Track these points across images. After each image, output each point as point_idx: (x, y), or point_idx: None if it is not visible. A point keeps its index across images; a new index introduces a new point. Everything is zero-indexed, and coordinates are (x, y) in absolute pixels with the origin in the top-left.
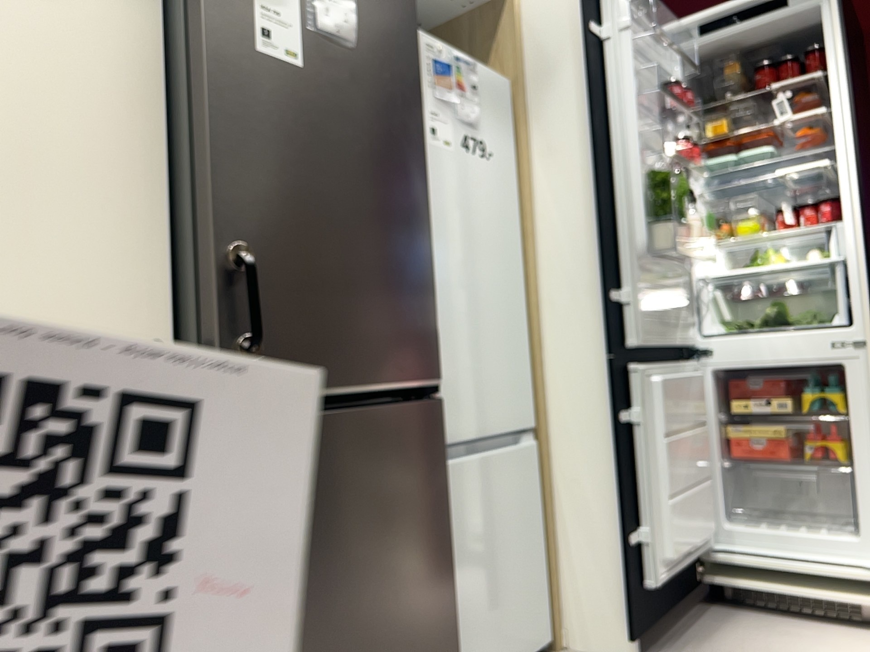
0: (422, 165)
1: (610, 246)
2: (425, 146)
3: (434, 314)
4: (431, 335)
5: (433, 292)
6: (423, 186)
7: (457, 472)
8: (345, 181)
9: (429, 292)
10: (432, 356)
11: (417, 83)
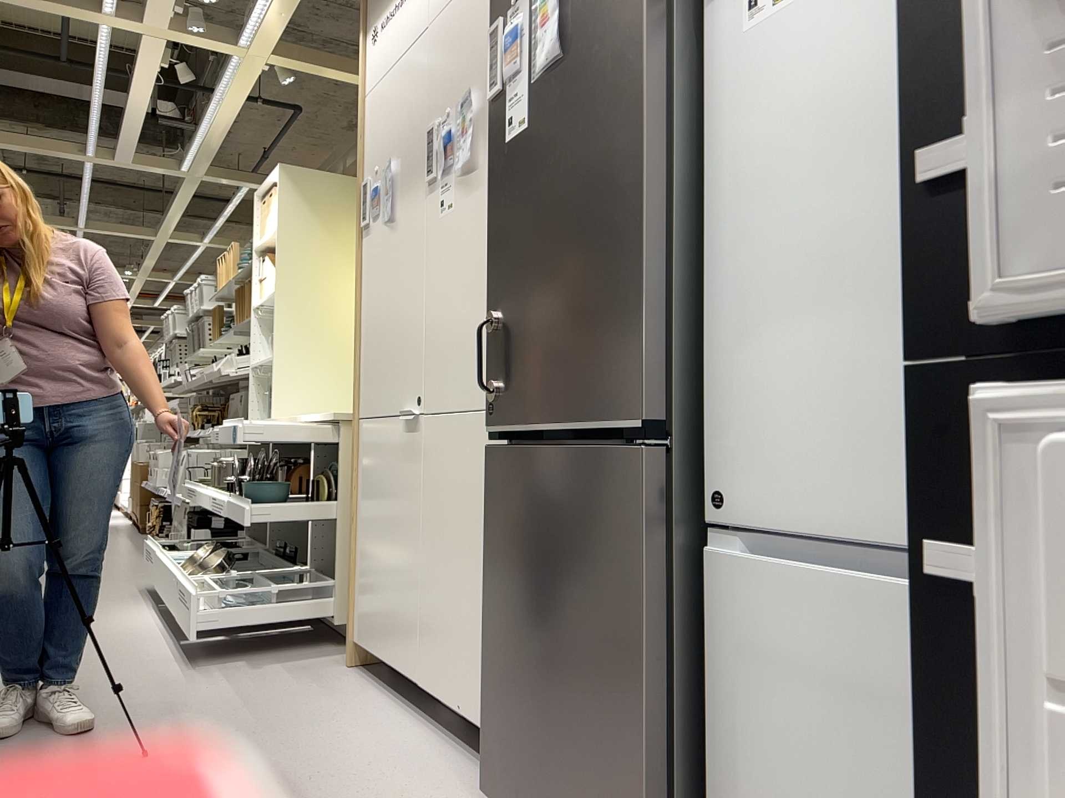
0: (637, 125)
1: (952, 6)
2: (644, 93)
3: (642, 330)
4: (635, 360)
5: (642, 300)
6: (637, 154)
7: (769, 584)
8: (553, 212)
9: (636, 301)
10: (635, 390)
11: (638, 9)
